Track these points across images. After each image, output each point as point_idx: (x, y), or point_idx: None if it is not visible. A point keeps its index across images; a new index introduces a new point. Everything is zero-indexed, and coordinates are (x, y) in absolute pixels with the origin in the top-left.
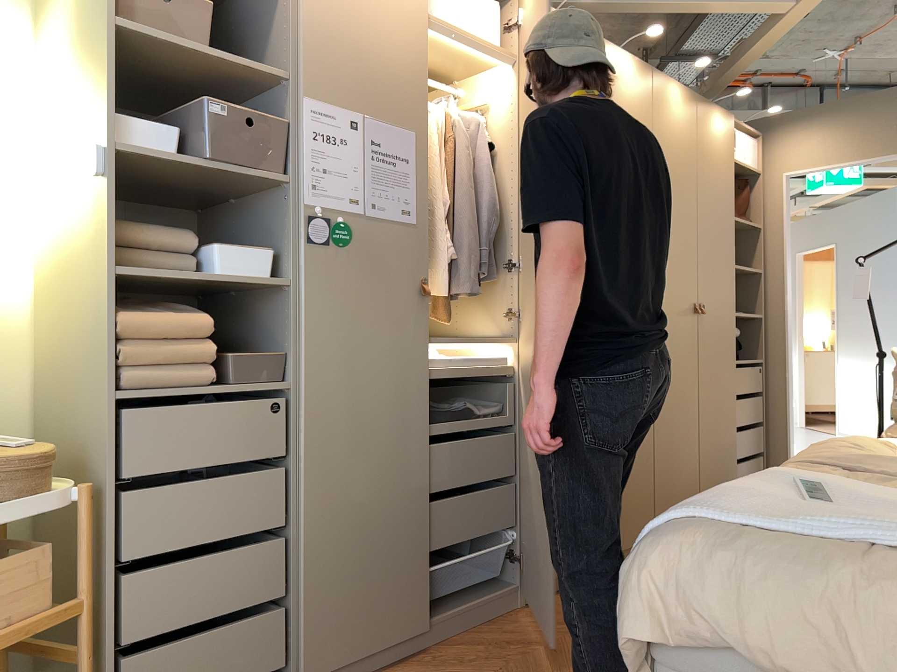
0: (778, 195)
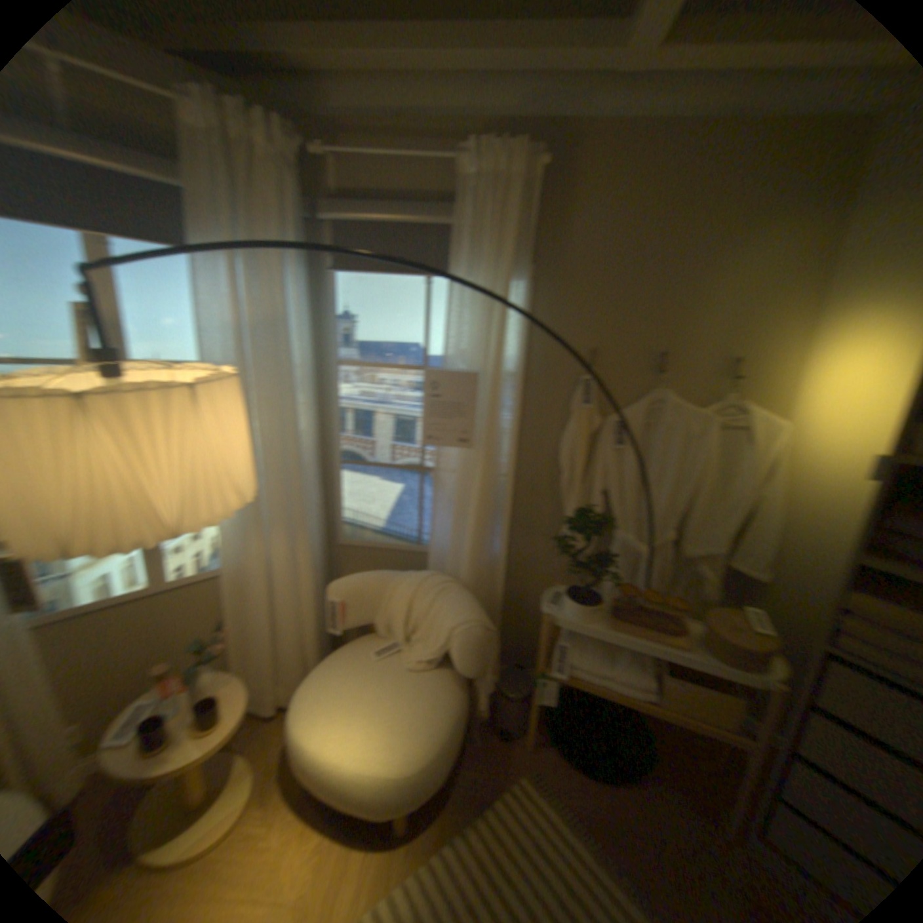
0: None
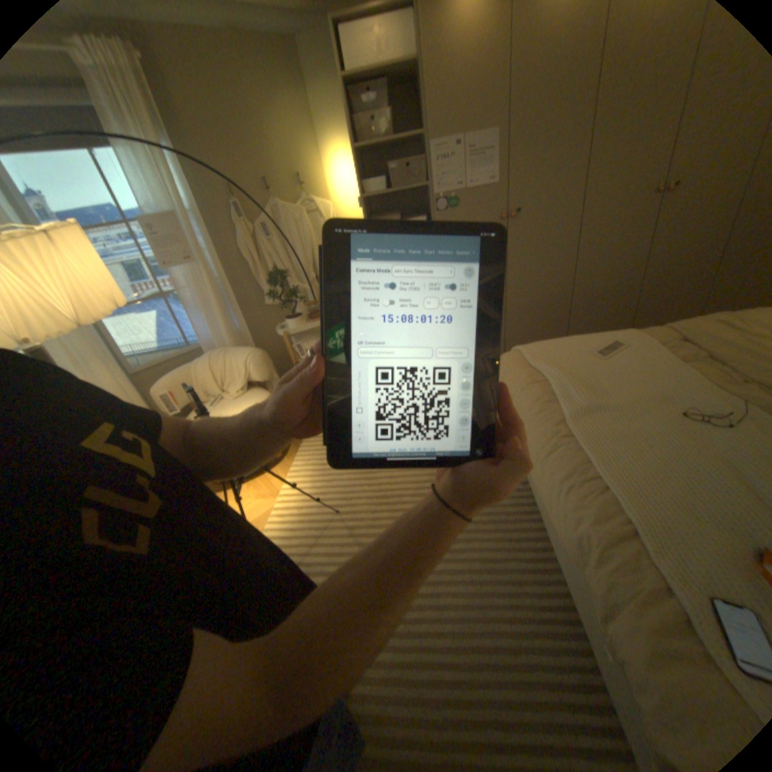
0: None
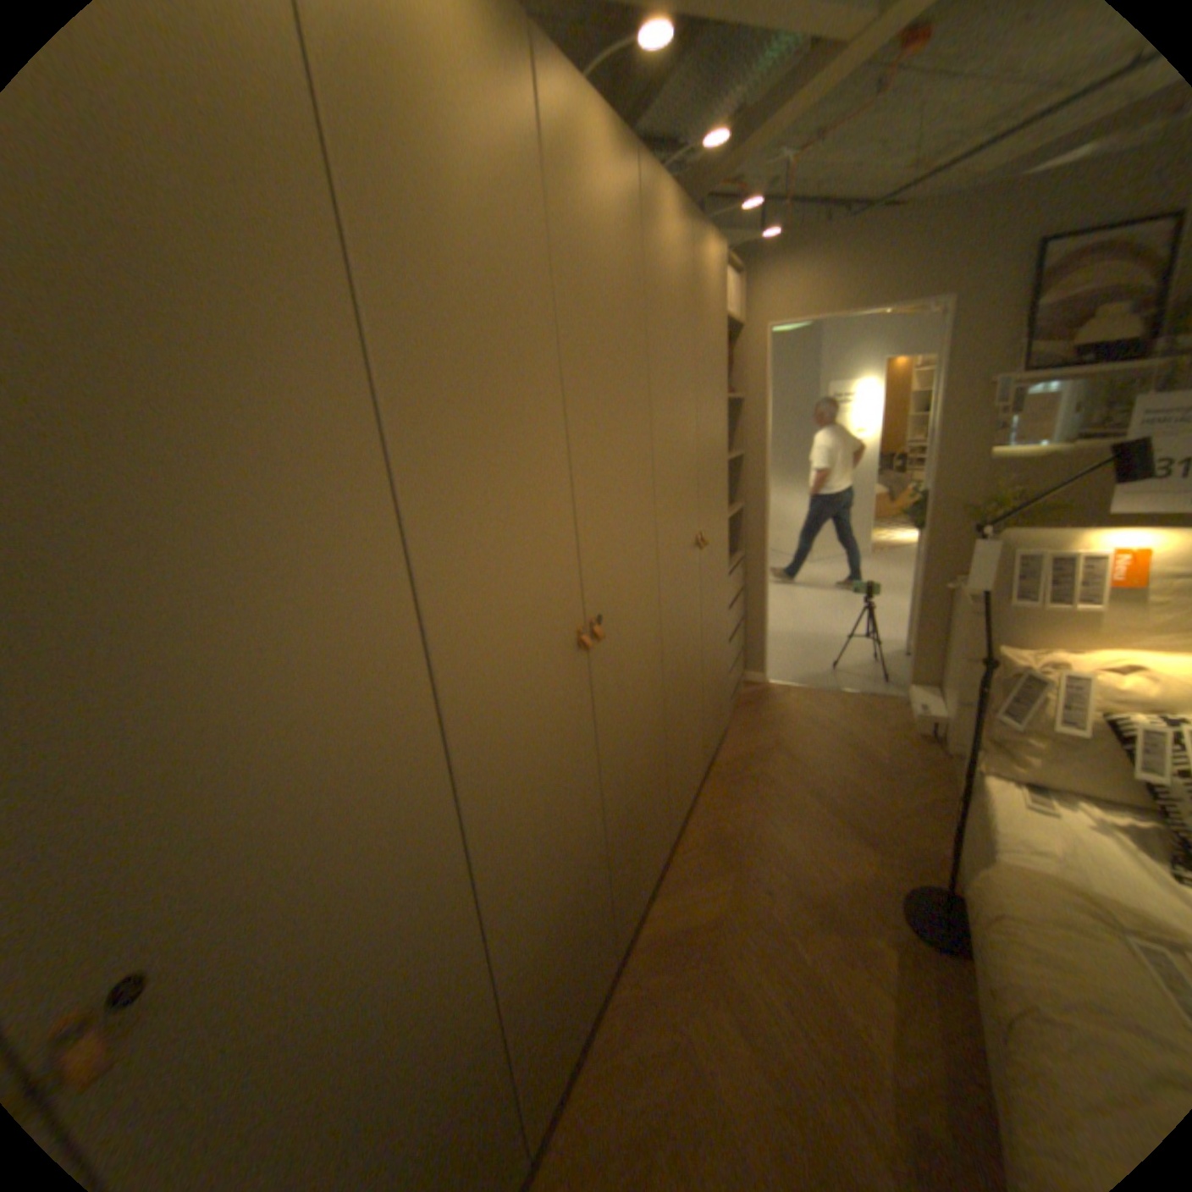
0: (759, 353)
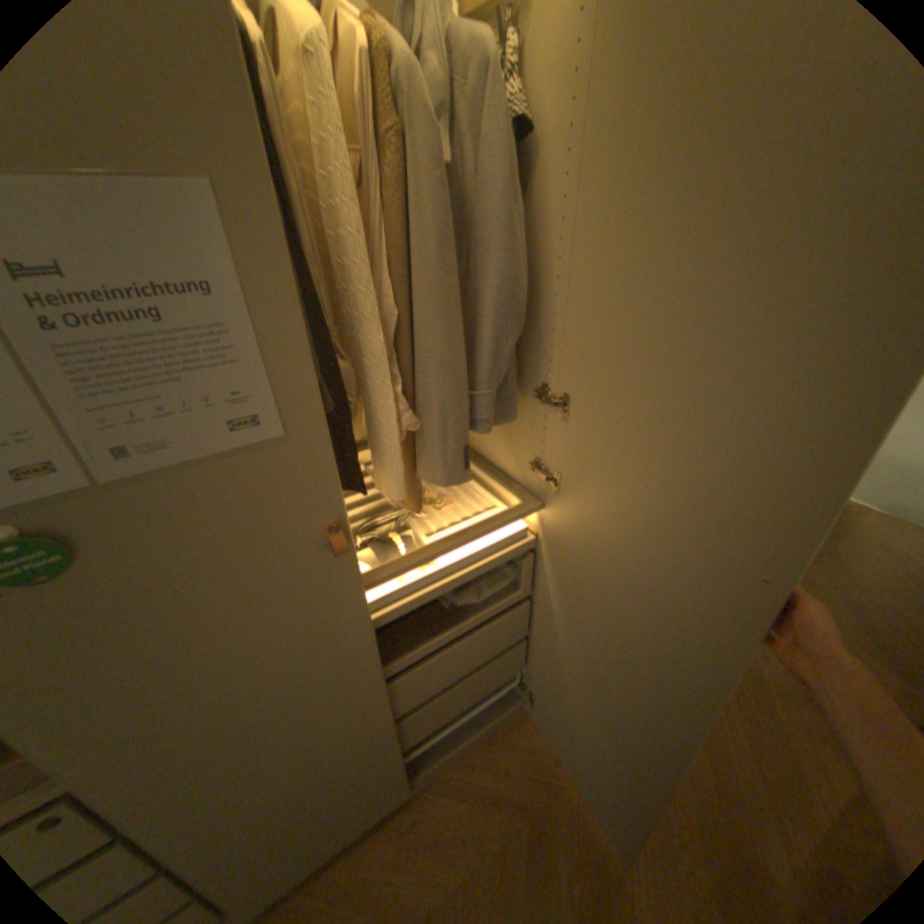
0: None
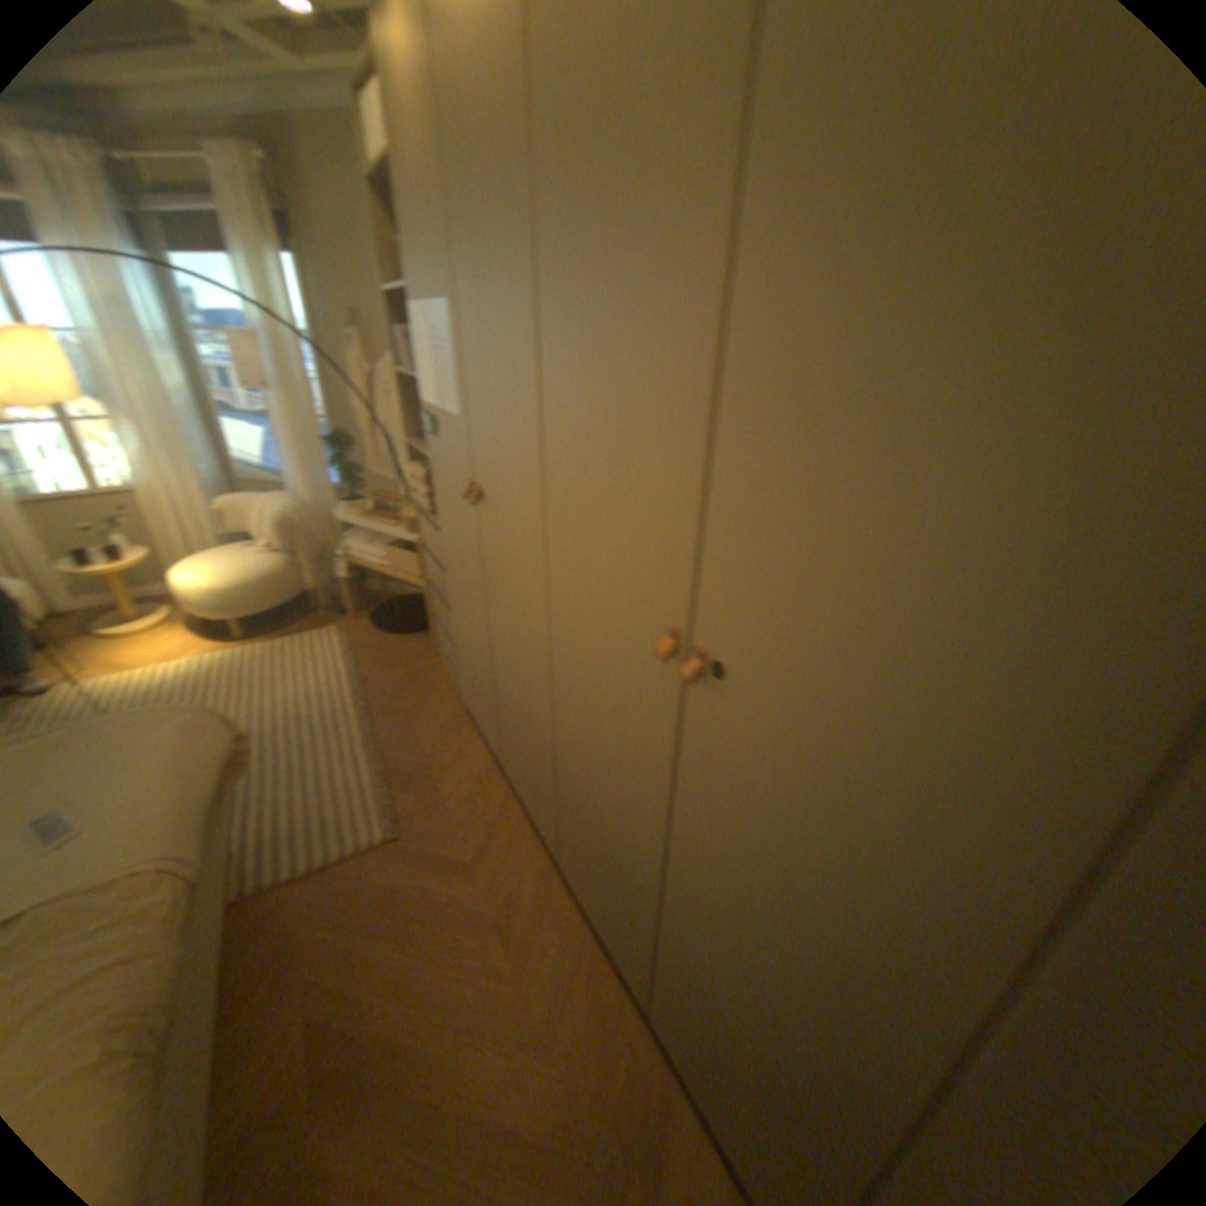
0: None
